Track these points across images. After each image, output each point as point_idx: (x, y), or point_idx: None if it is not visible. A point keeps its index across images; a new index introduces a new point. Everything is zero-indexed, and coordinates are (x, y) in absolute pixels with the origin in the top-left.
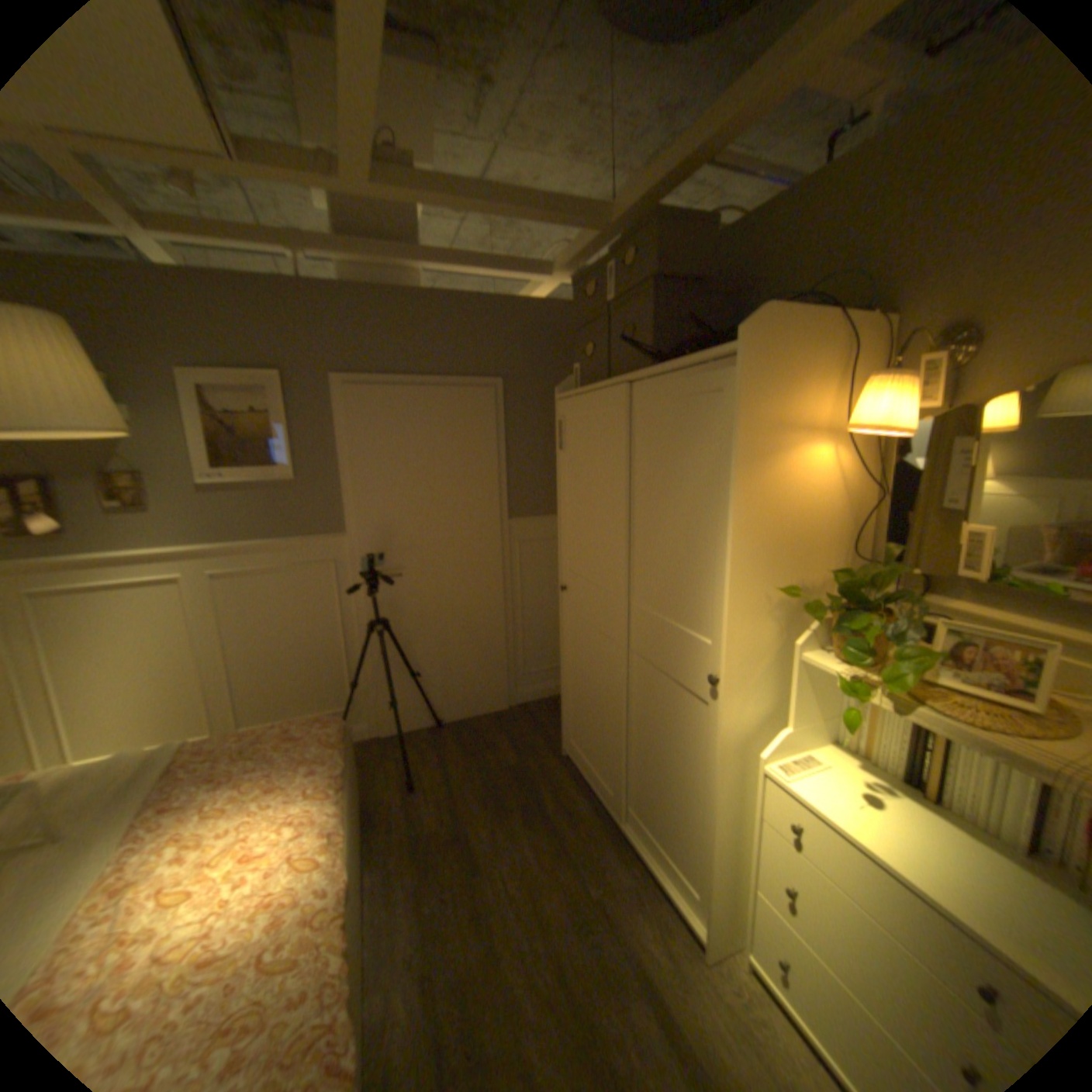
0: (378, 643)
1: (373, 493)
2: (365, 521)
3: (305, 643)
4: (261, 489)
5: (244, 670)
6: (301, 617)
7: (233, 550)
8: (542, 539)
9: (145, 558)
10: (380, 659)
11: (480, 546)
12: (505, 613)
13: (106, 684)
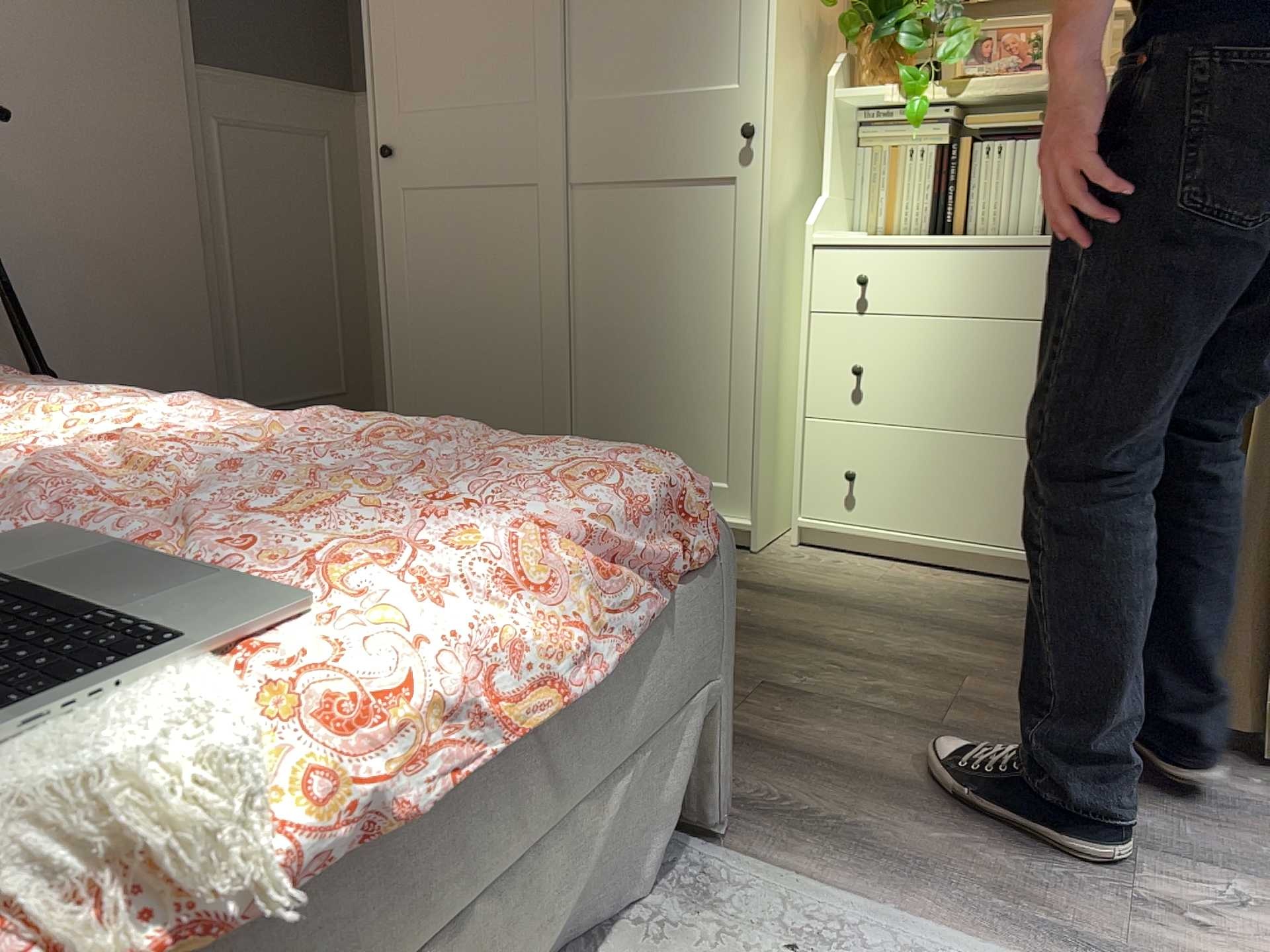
0: None
1: None
2: None
3: None
4: None
5: None
6: None
7: None
8: (265, 126)
9: None
10: None
11: (153, 112)
12: (209, 273)
13: None
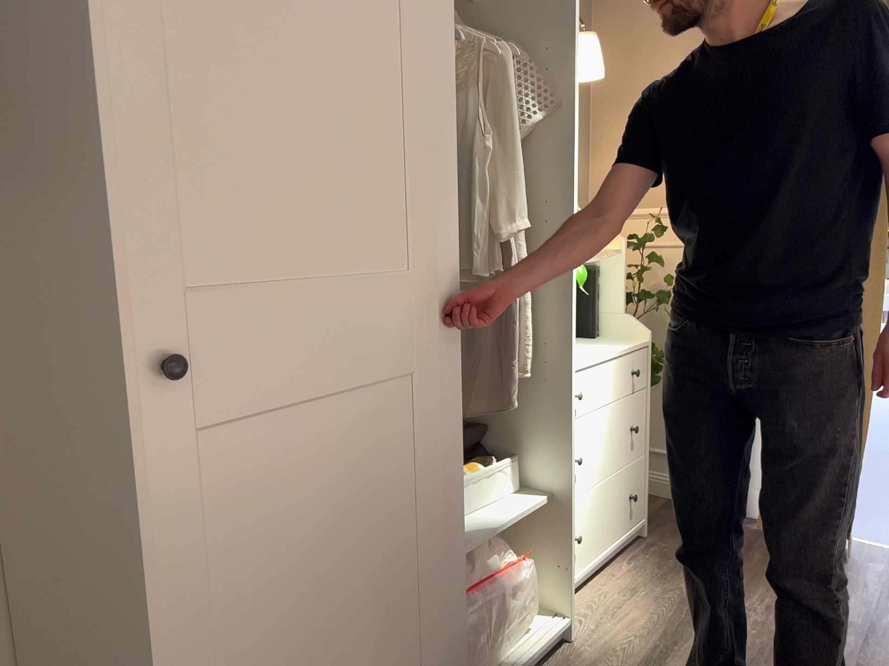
0: None
1: None
2: None
3: None
4: None
5: None
6: None
7: None
8: None
9: None
10: None
11: None
12: None
13: None
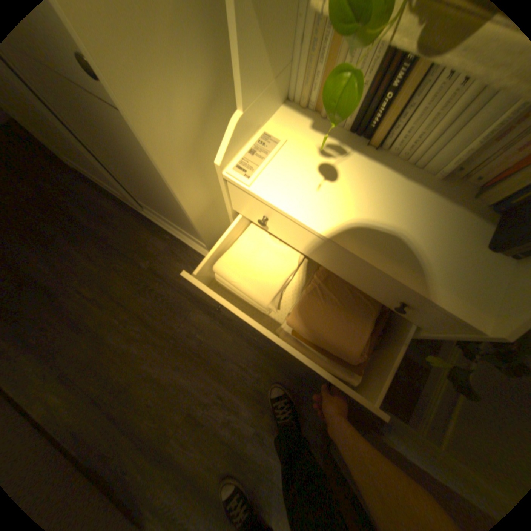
0: None
1: None
2: None
3: None
4: None
5: None
6: None
7: None
8: None
9: None
10: None
11: None
12: None
13: None
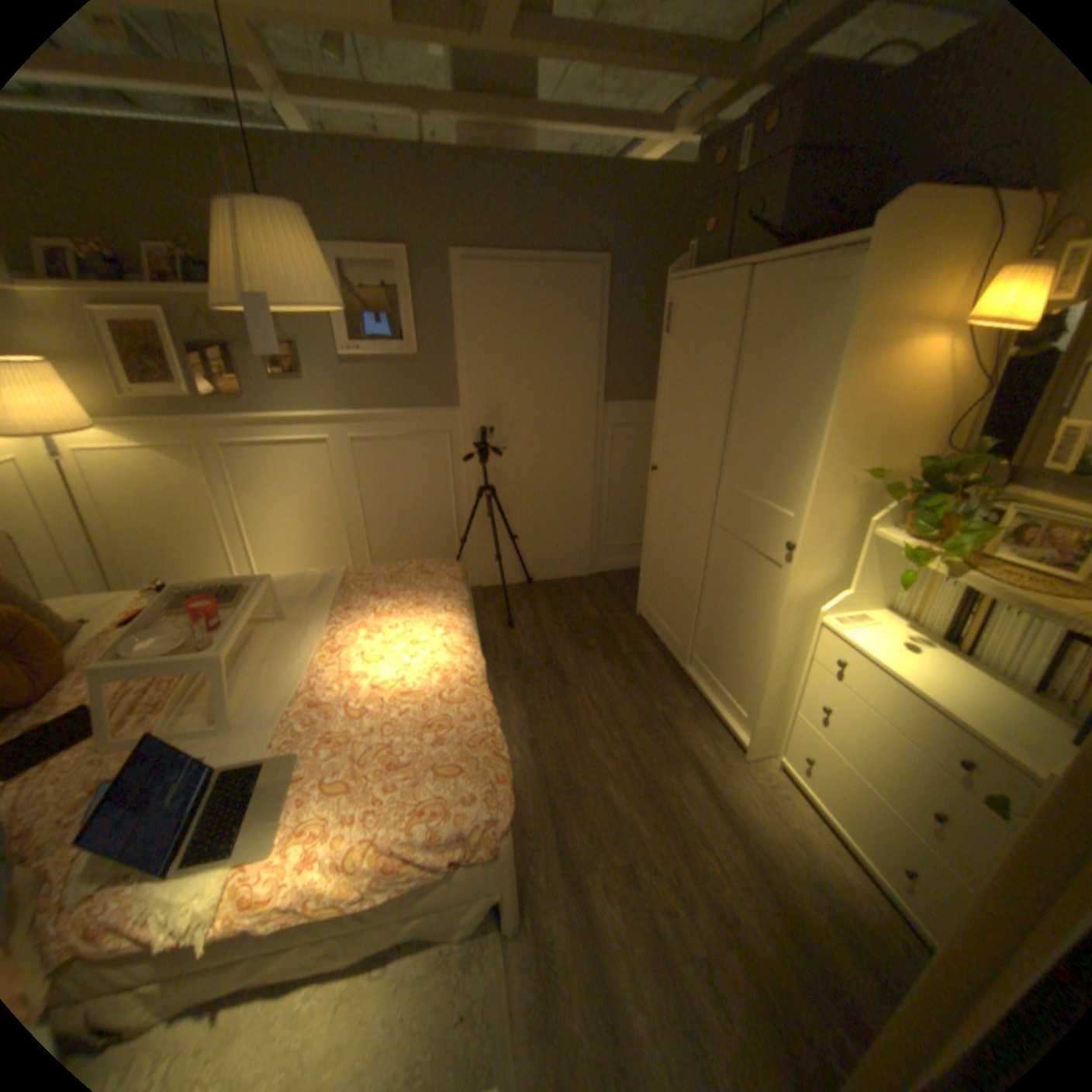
0: (484, 508)
1: (485, 371)
2: (478, 398)
3: (425, 503)
4: (392, 363)
5: (379, 522)
6: (423, 481)
7: (370, 418)
8: (634, 424)
9: (303, 421)
10: (485, 522)
11: (577, 427)
12: (594, 492)
13: (280, 522)
